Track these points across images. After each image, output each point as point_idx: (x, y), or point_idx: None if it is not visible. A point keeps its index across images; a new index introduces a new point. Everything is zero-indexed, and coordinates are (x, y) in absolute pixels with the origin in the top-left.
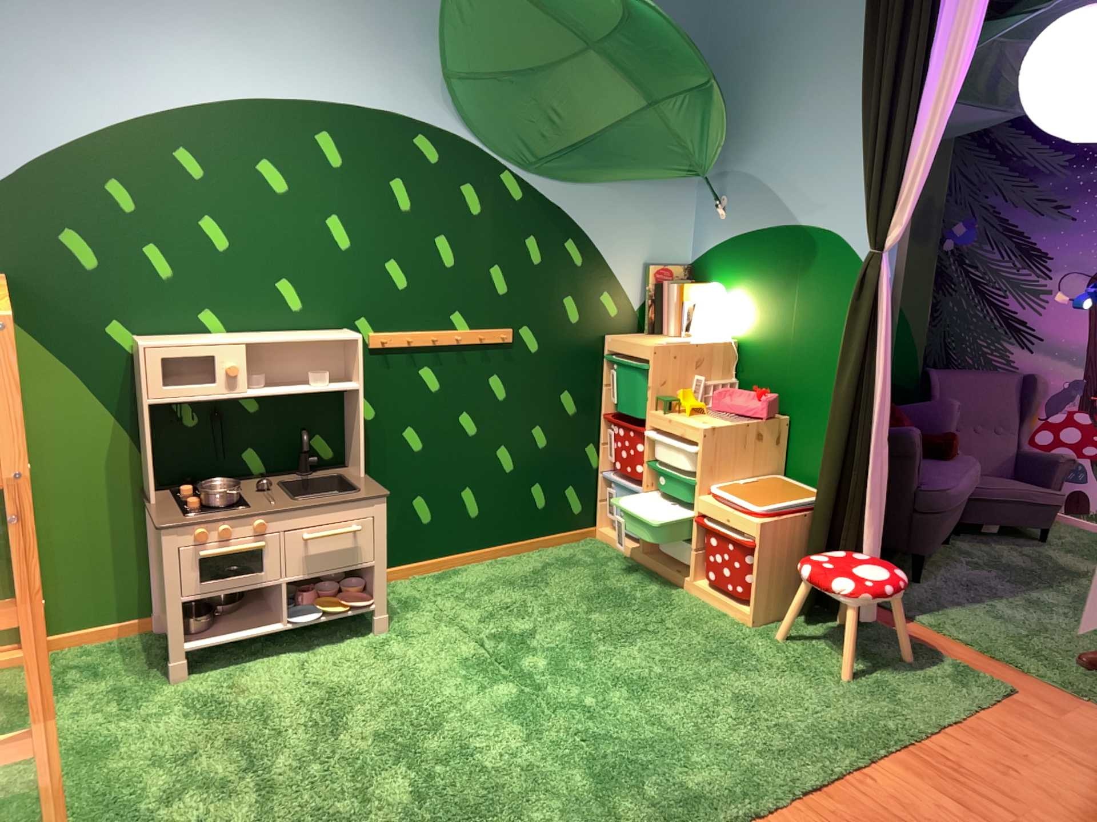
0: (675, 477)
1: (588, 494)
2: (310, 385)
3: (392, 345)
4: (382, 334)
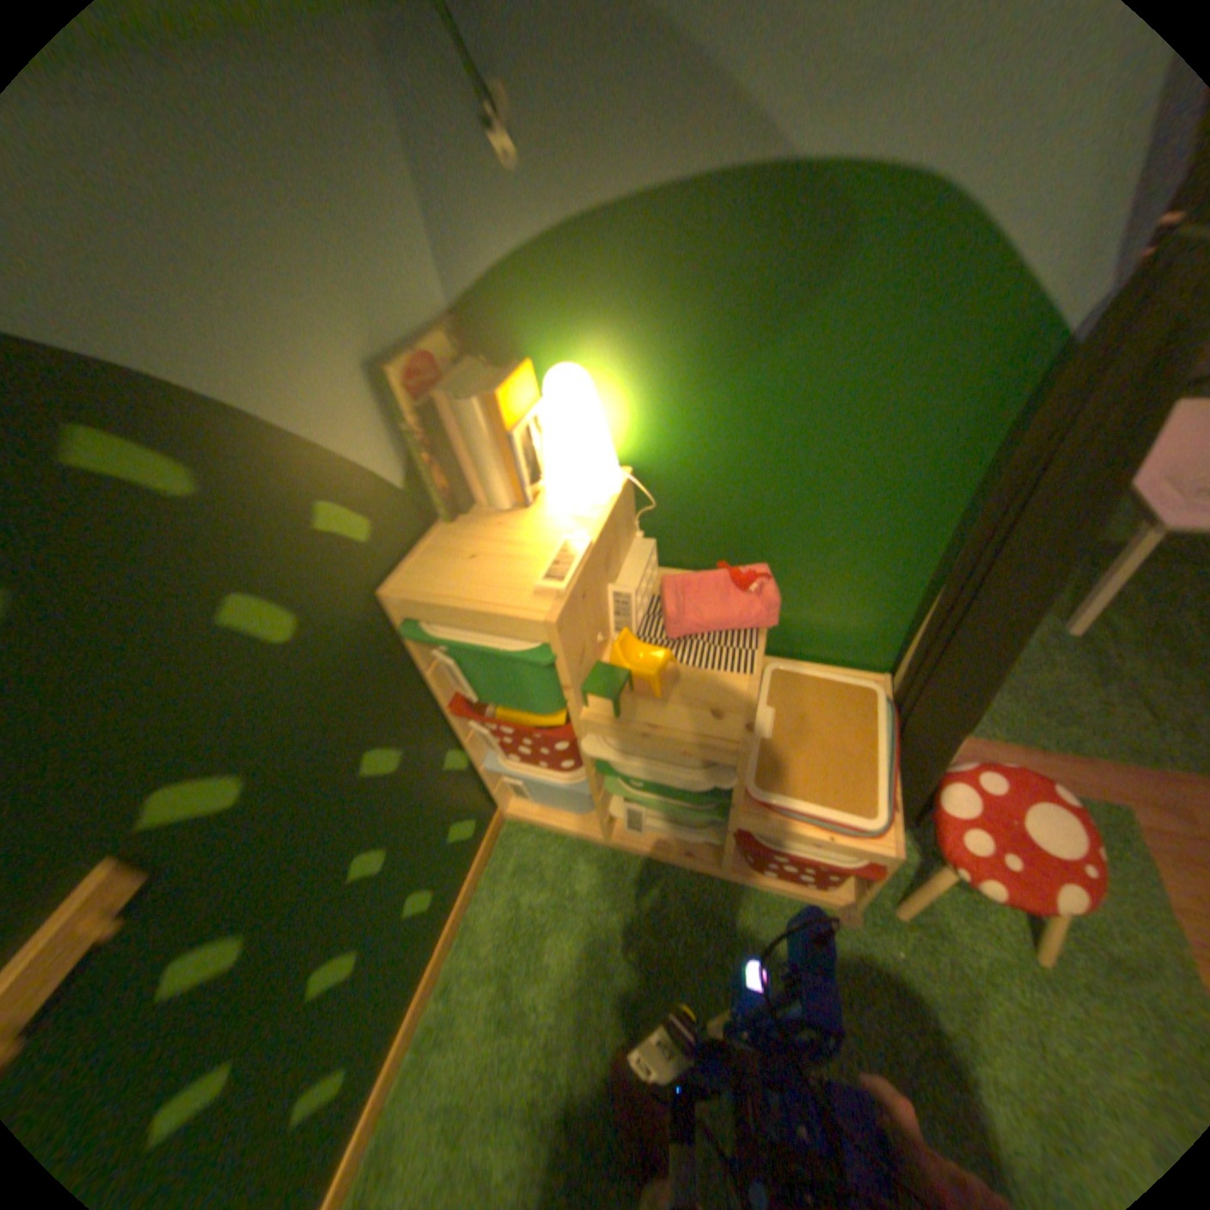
0: (684, 798)
1: (479, 794)
2: None
3: None
4: None
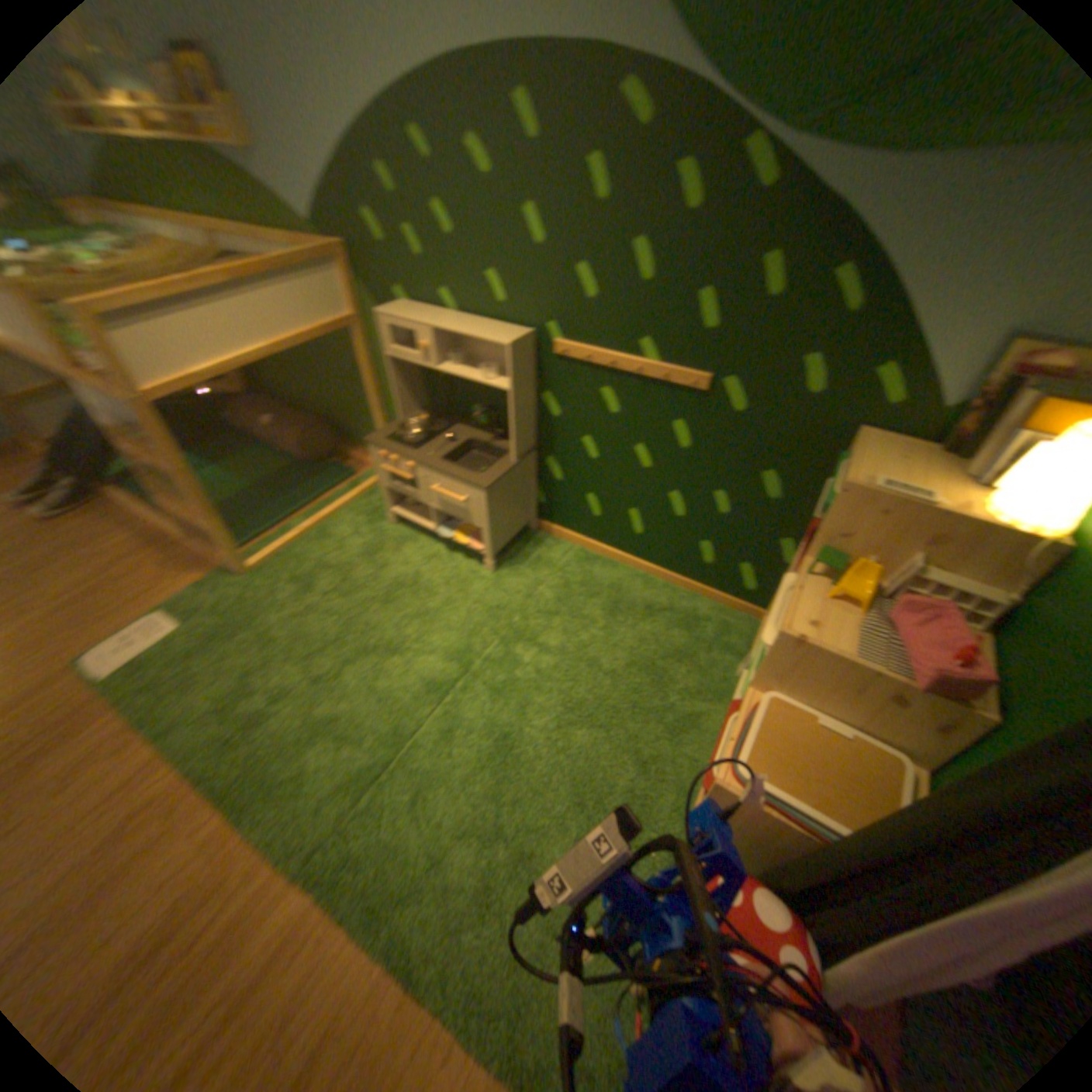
0: (760, 651)
1: (771, 586)
2: (492, 374)
3: (574, 357)
4: (566, 343)
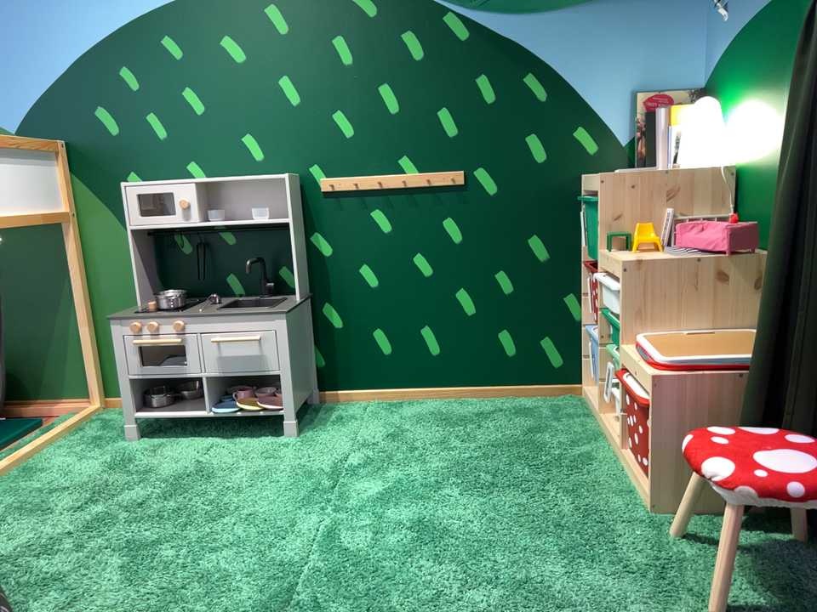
0: (609, 324)
1: (573, 349)
2: (256, 219)
3: (338, 187)
4: (329, 177)
